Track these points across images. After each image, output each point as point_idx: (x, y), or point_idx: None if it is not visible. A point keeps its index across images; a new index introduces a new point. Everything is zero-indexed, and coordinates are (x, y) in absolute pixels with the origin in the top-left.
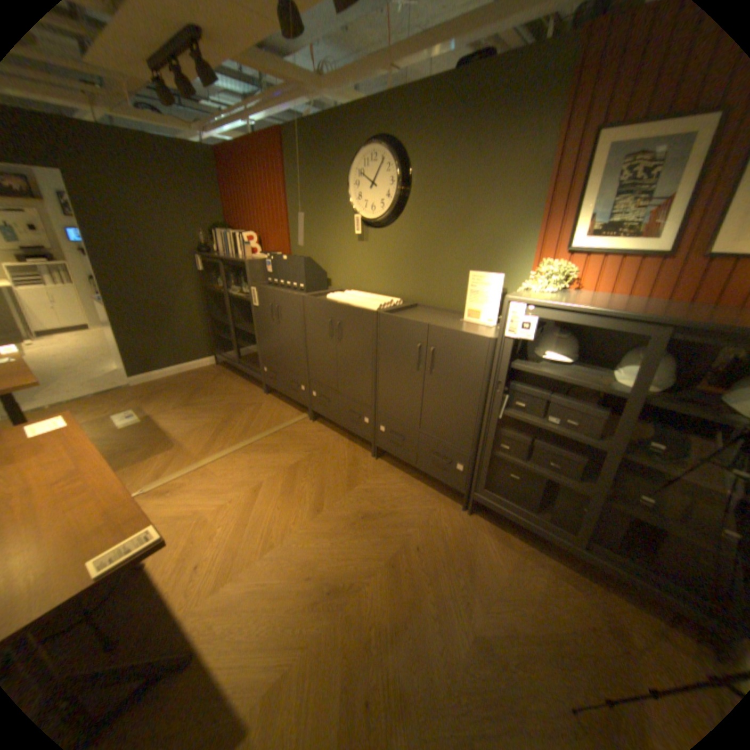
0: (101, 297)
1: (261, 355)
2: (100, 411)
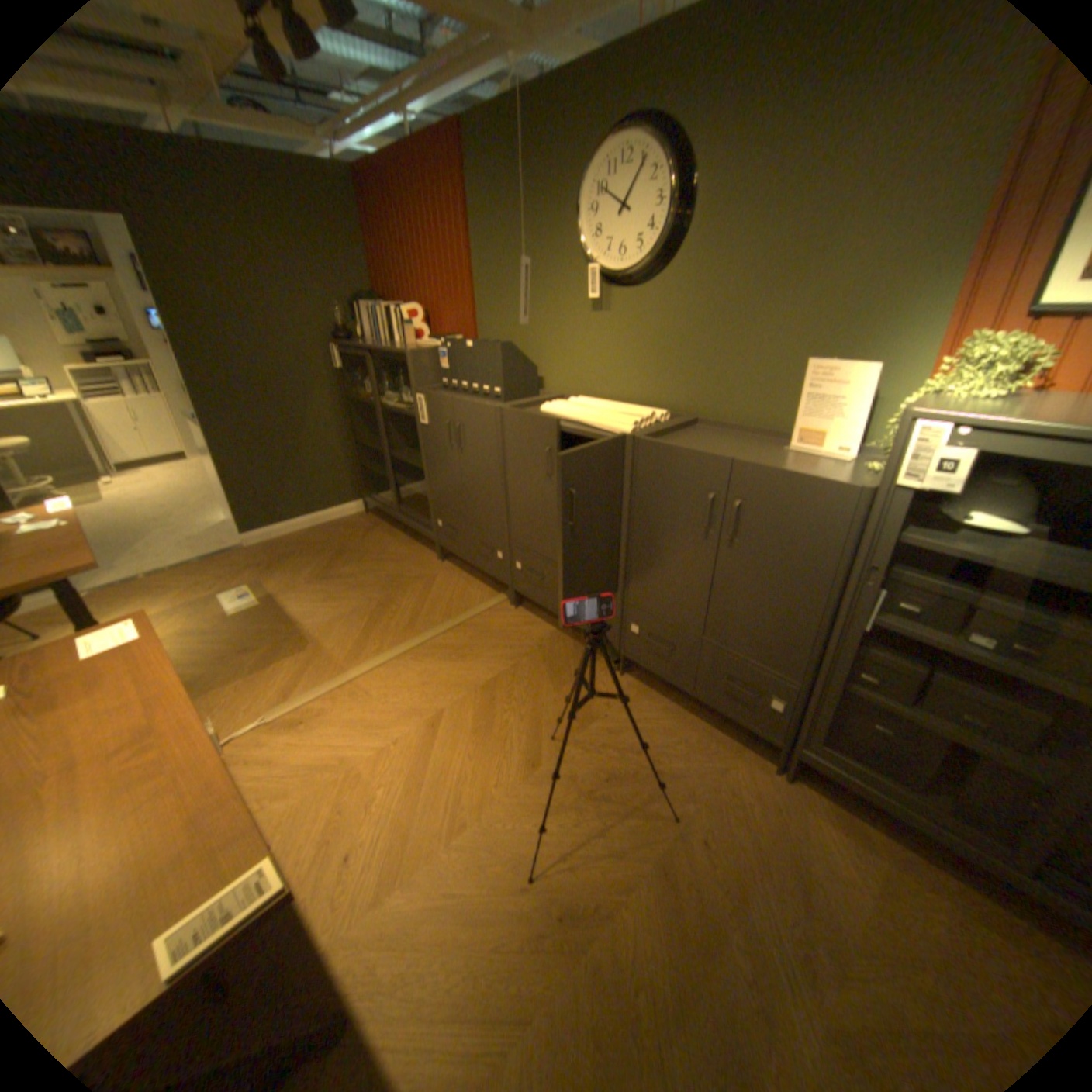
0: (197, 416)
1: (434, 503)
2: (203, 588)
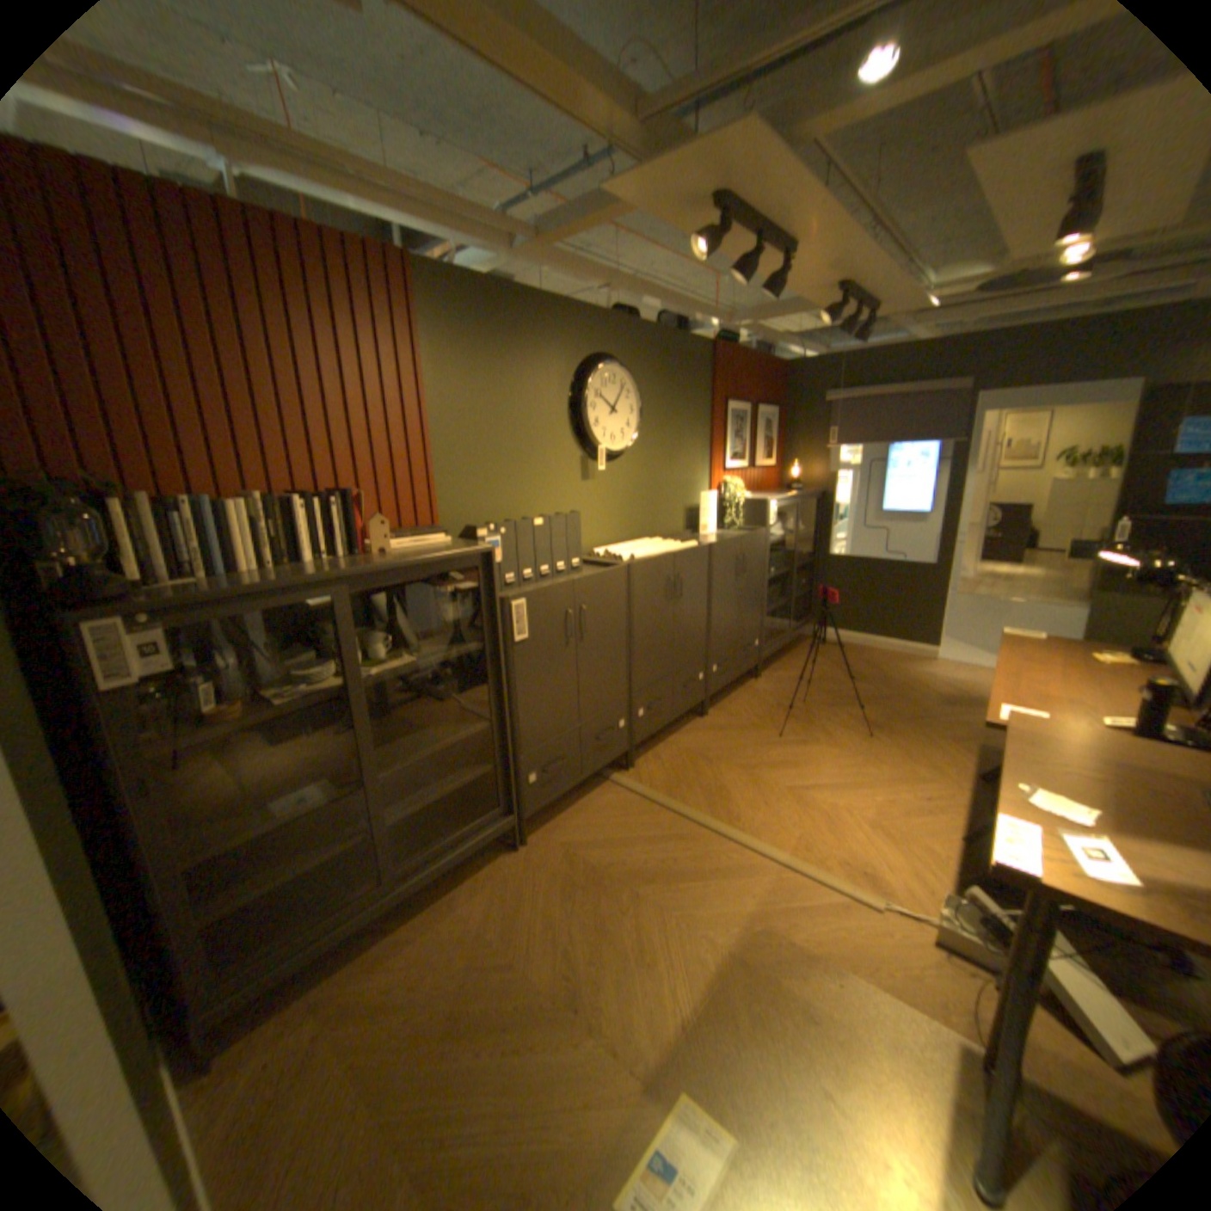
0: None
1: (521, 755)
2: None
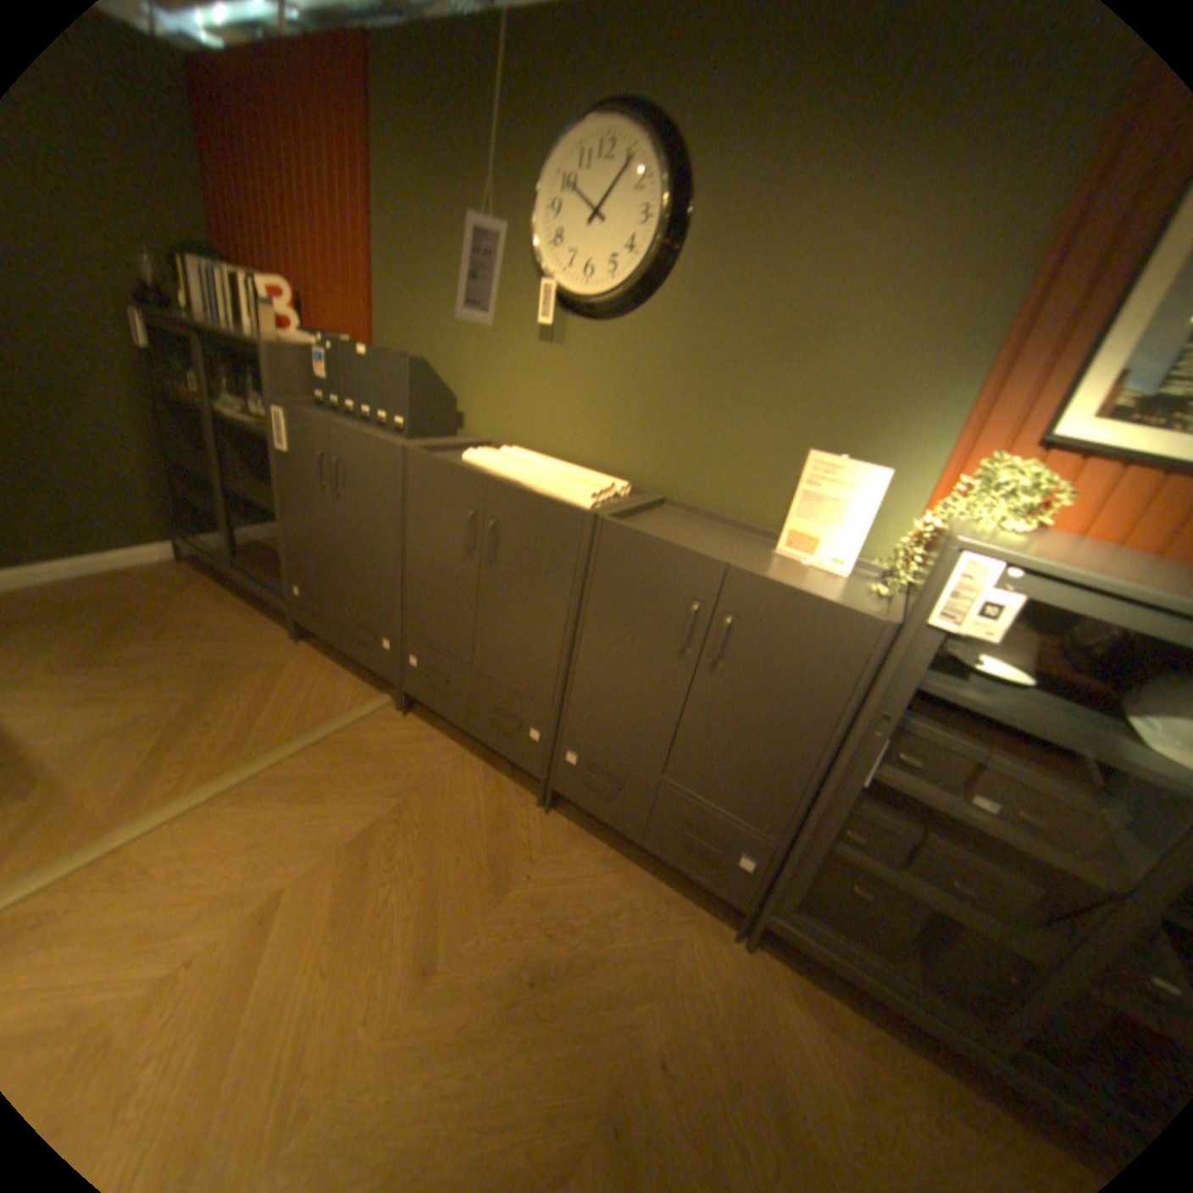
0: None
1: (288, 559)
2: None
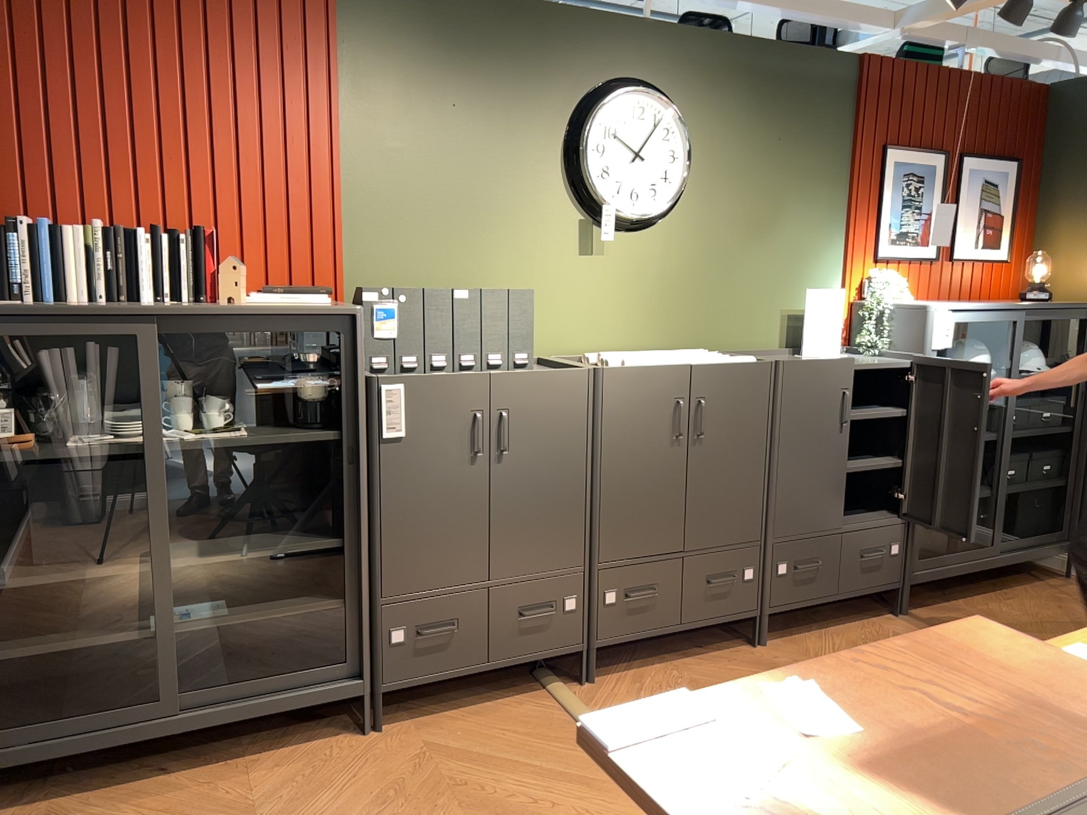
0: None
1: (380, 597)
2: None
